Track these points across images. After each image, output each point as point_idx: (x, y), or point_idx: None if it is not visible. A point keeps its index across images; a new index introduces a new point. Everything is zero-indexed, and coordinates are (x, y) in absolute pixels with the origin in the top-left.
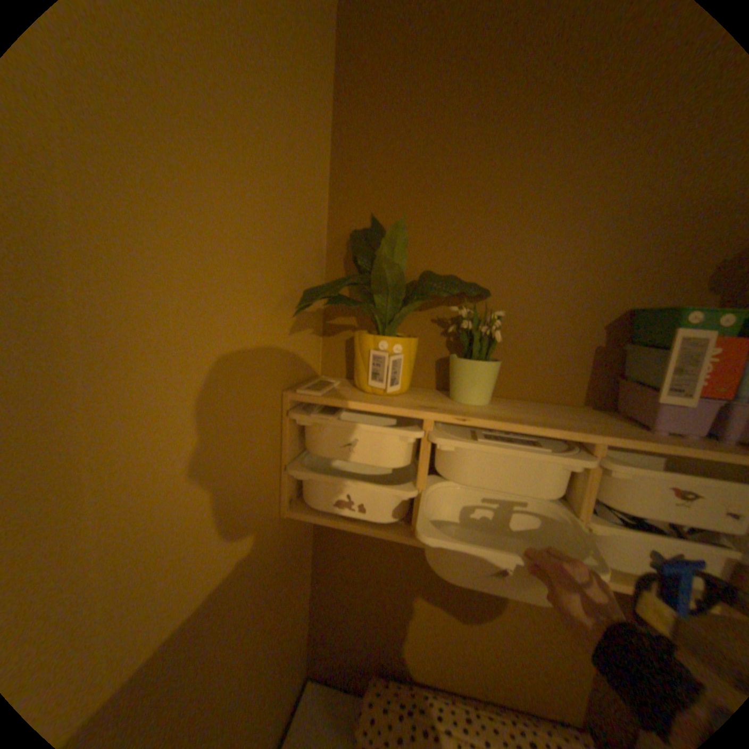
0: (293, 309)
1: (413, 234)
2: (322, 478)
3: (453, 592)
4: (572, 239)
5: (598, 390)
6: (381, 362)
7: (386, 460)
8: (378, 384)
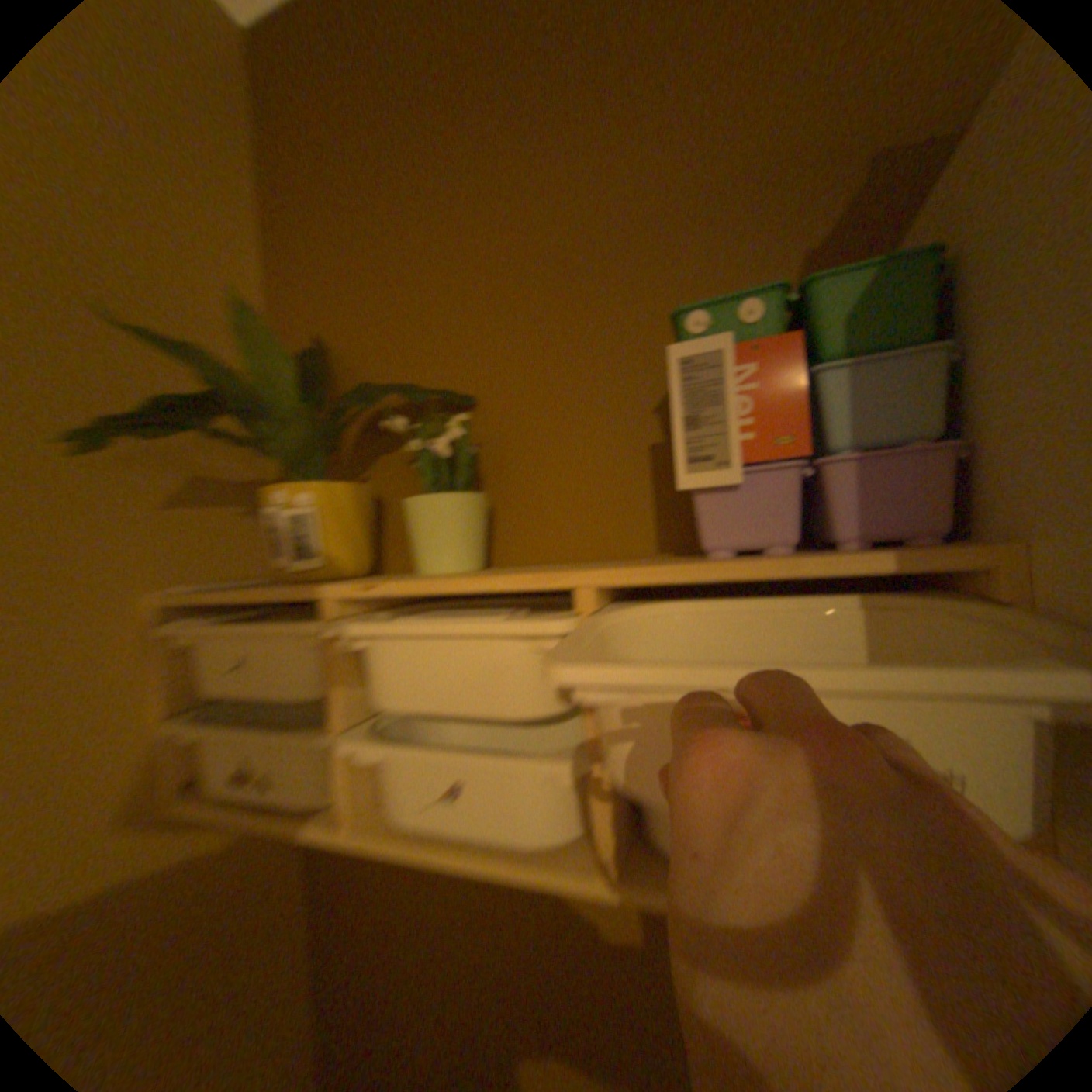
0: (163, 473)
1: (362, 346)
2: (208, 737)
3: (523, 967)
4: (567, 289)
5: (670, 522)
6: (274, 526)
7: (279, 687)
8: (274, 562)
